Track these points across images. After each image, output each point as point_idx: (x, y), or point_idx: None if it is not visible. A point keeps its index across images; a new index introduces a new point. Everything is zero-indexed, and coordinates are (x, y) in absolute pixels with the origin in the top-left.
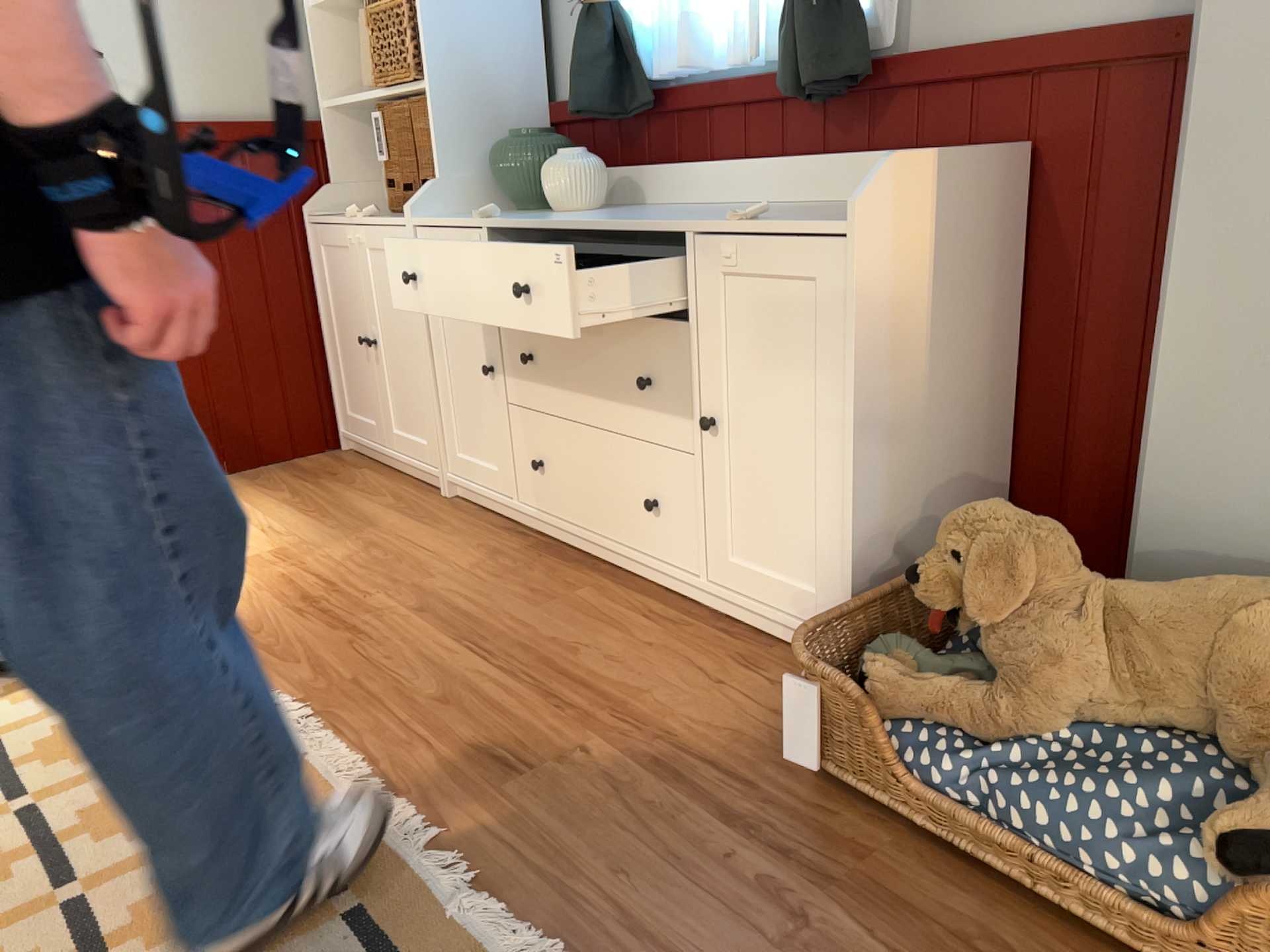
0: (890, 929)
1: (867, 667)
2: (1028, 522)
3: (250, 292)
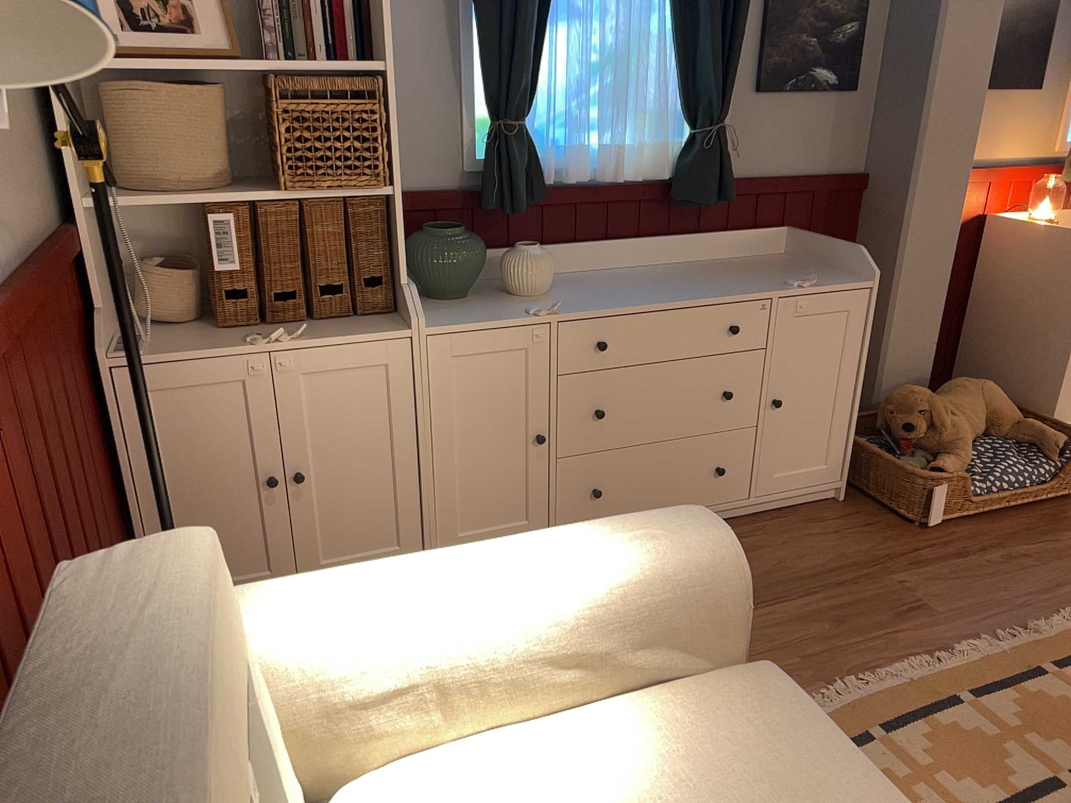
0: (1026, 540)
1: (939, 469)
2: (923, 389)
3: (93, 487)
